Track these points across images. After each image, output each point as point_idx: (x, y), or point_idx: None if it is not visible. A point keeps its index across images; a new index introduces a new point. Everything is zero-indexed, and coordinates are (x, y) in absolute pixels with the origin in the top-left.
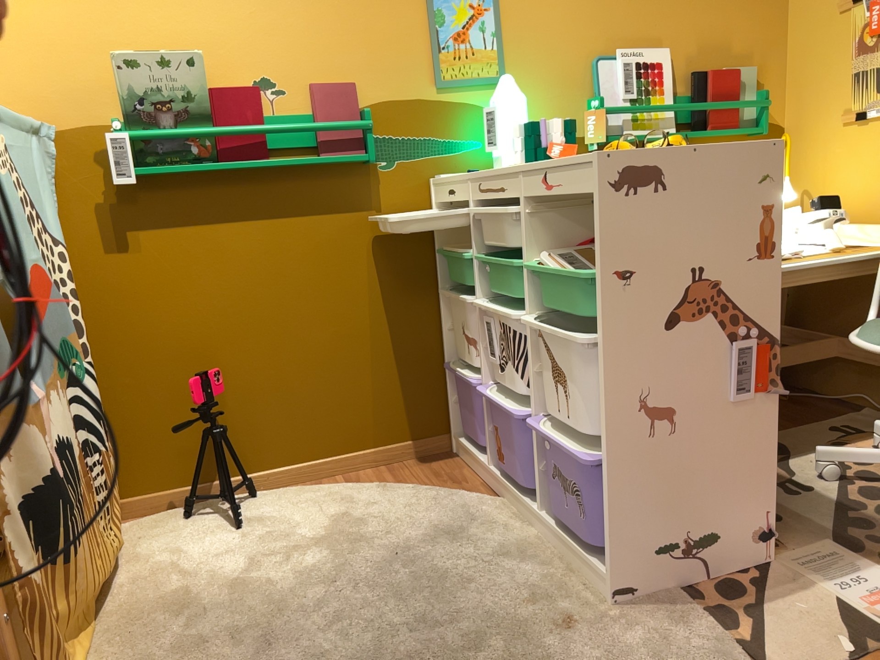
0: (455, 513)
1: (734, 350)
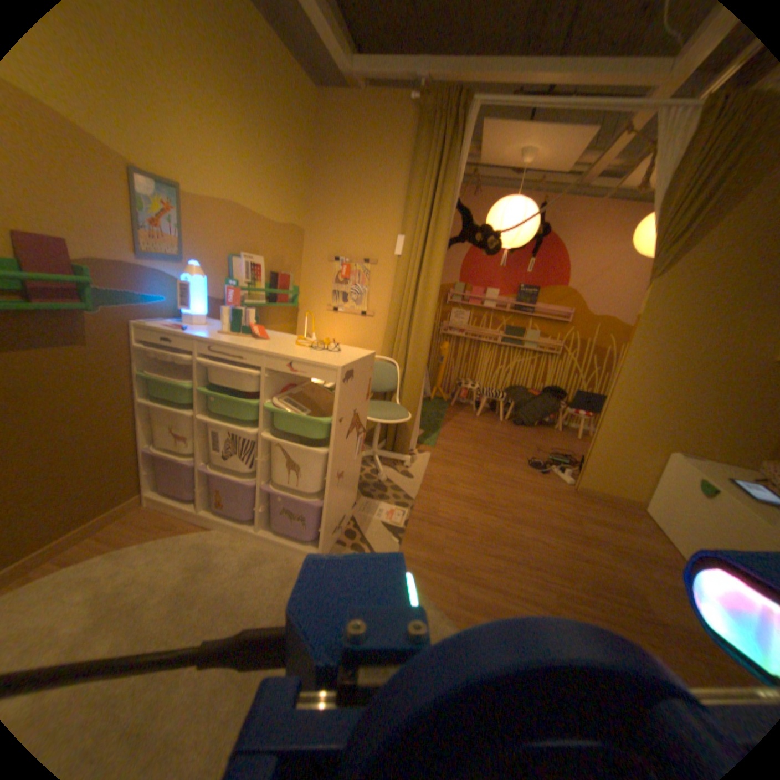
0: (194, 553)
1: (361, 438)
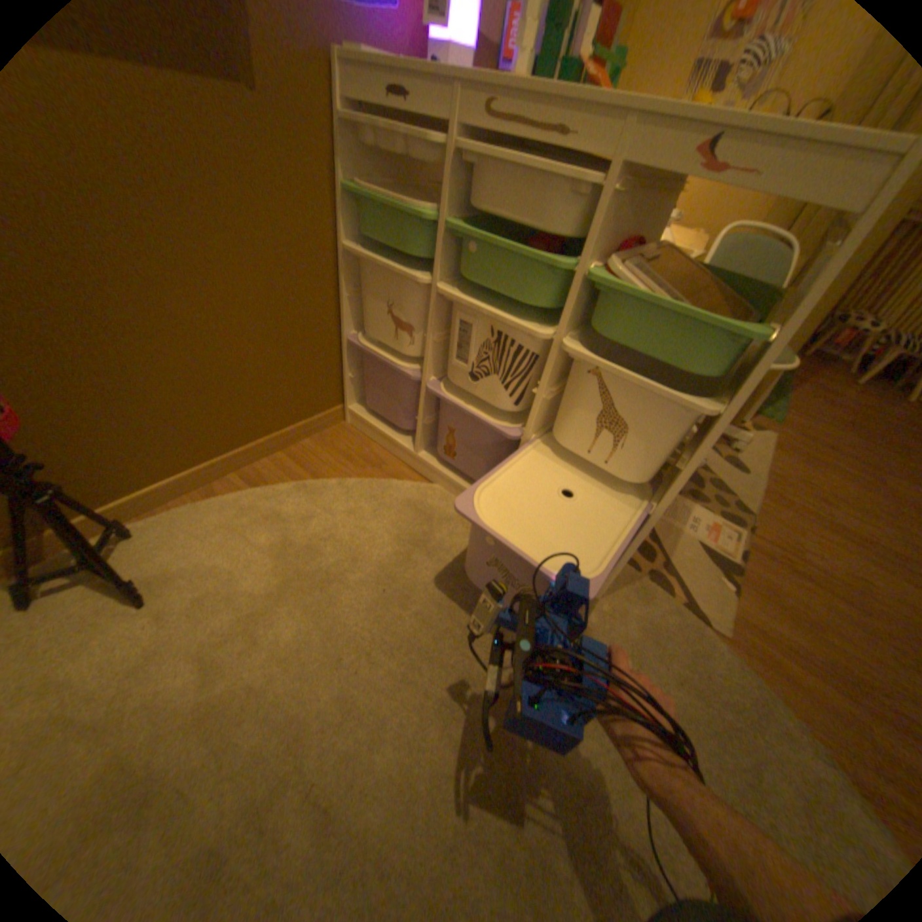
0: (409, 512)
1: None
